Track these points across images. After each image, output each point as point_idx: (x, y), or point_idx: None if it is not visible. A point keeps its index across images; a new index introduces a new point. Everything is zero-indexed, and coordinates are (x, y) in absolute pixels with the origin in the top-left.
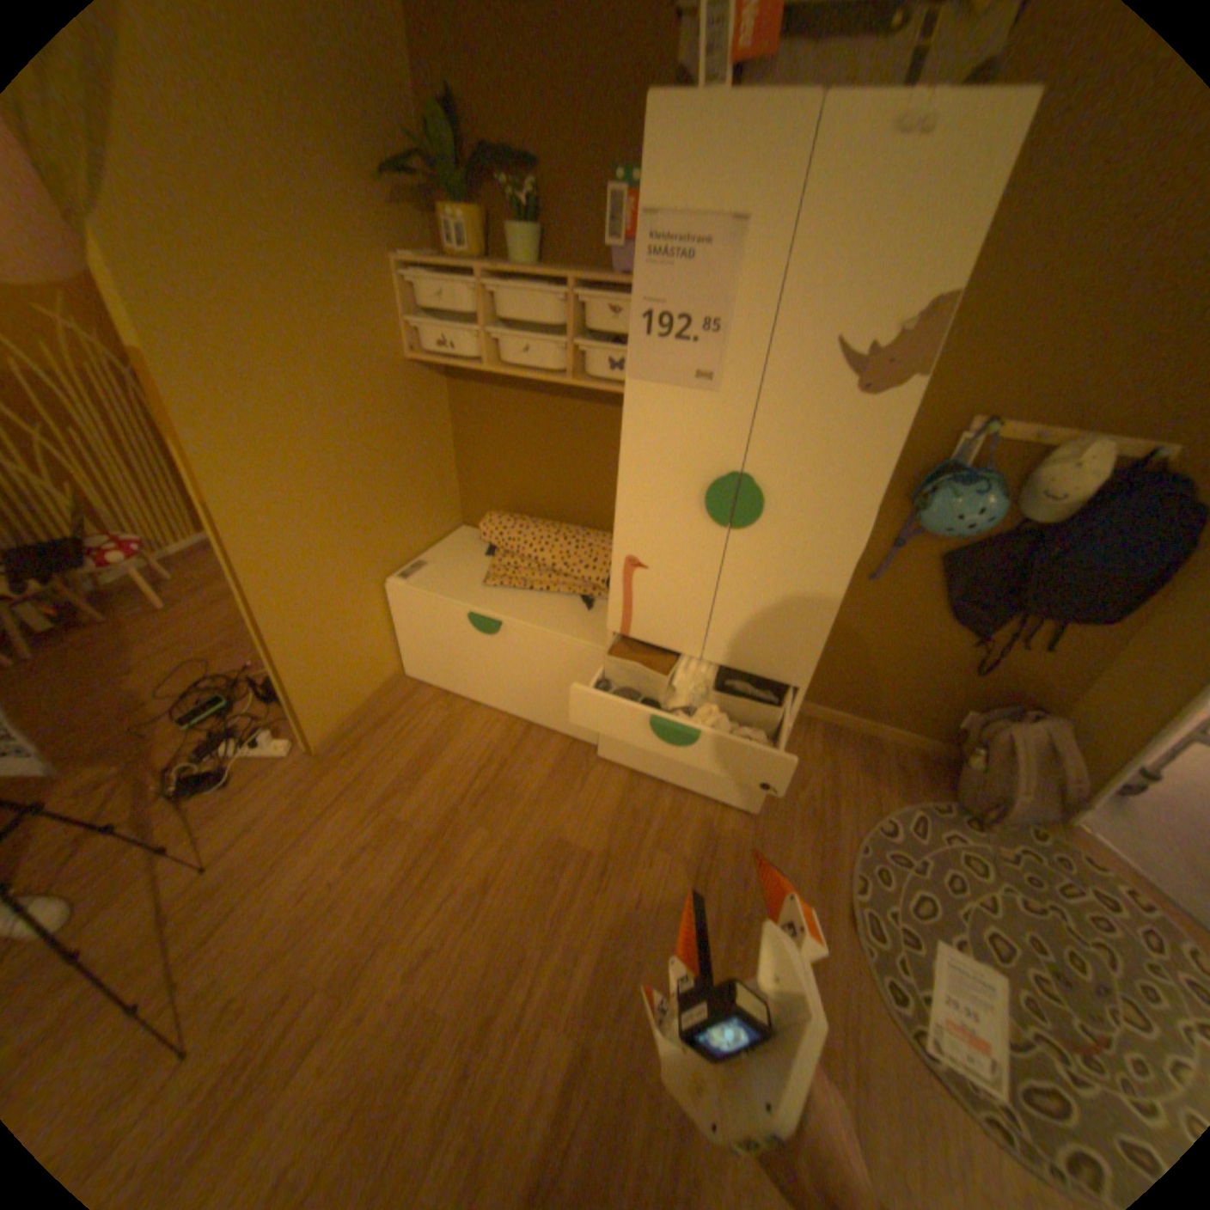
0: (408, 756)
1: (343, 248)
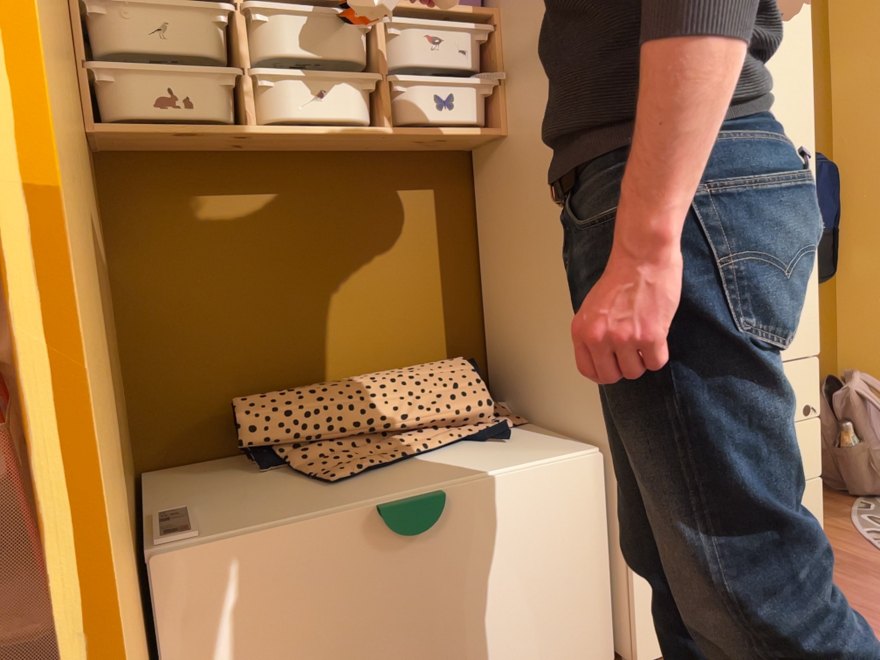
0: None
1: None
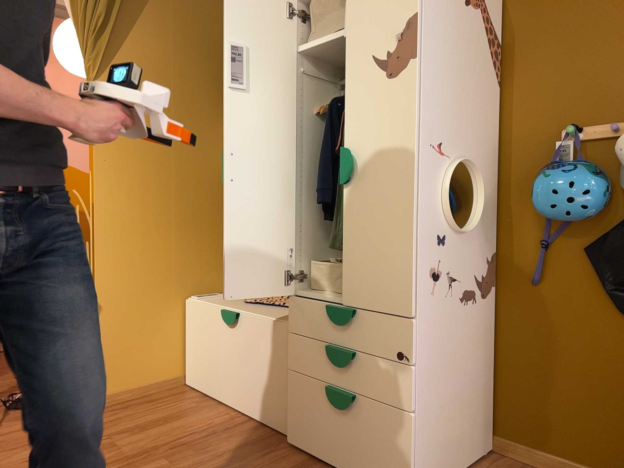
0: (151, 418)
1: (206, 113)
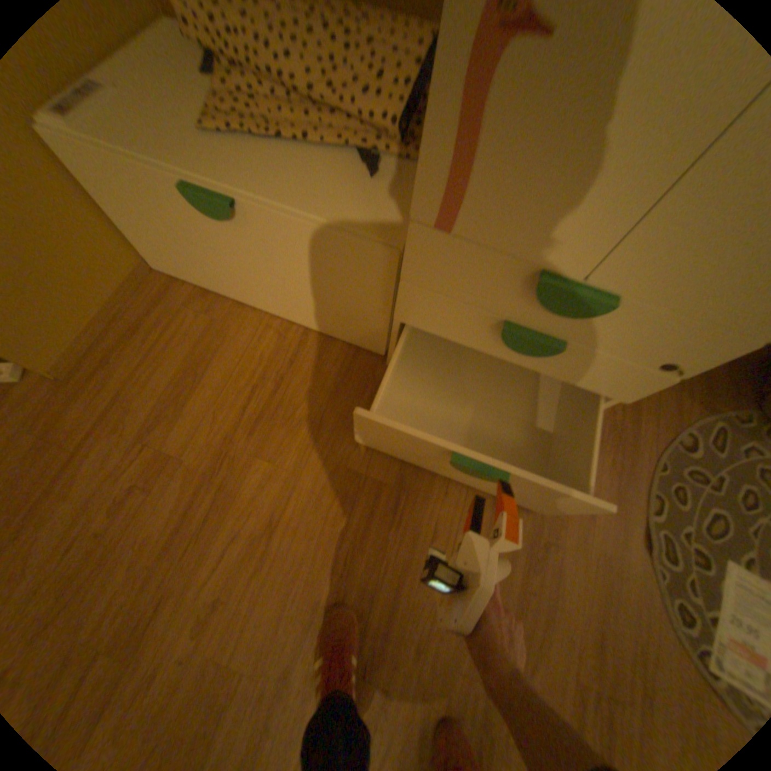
0: (168, 374)
1: None
